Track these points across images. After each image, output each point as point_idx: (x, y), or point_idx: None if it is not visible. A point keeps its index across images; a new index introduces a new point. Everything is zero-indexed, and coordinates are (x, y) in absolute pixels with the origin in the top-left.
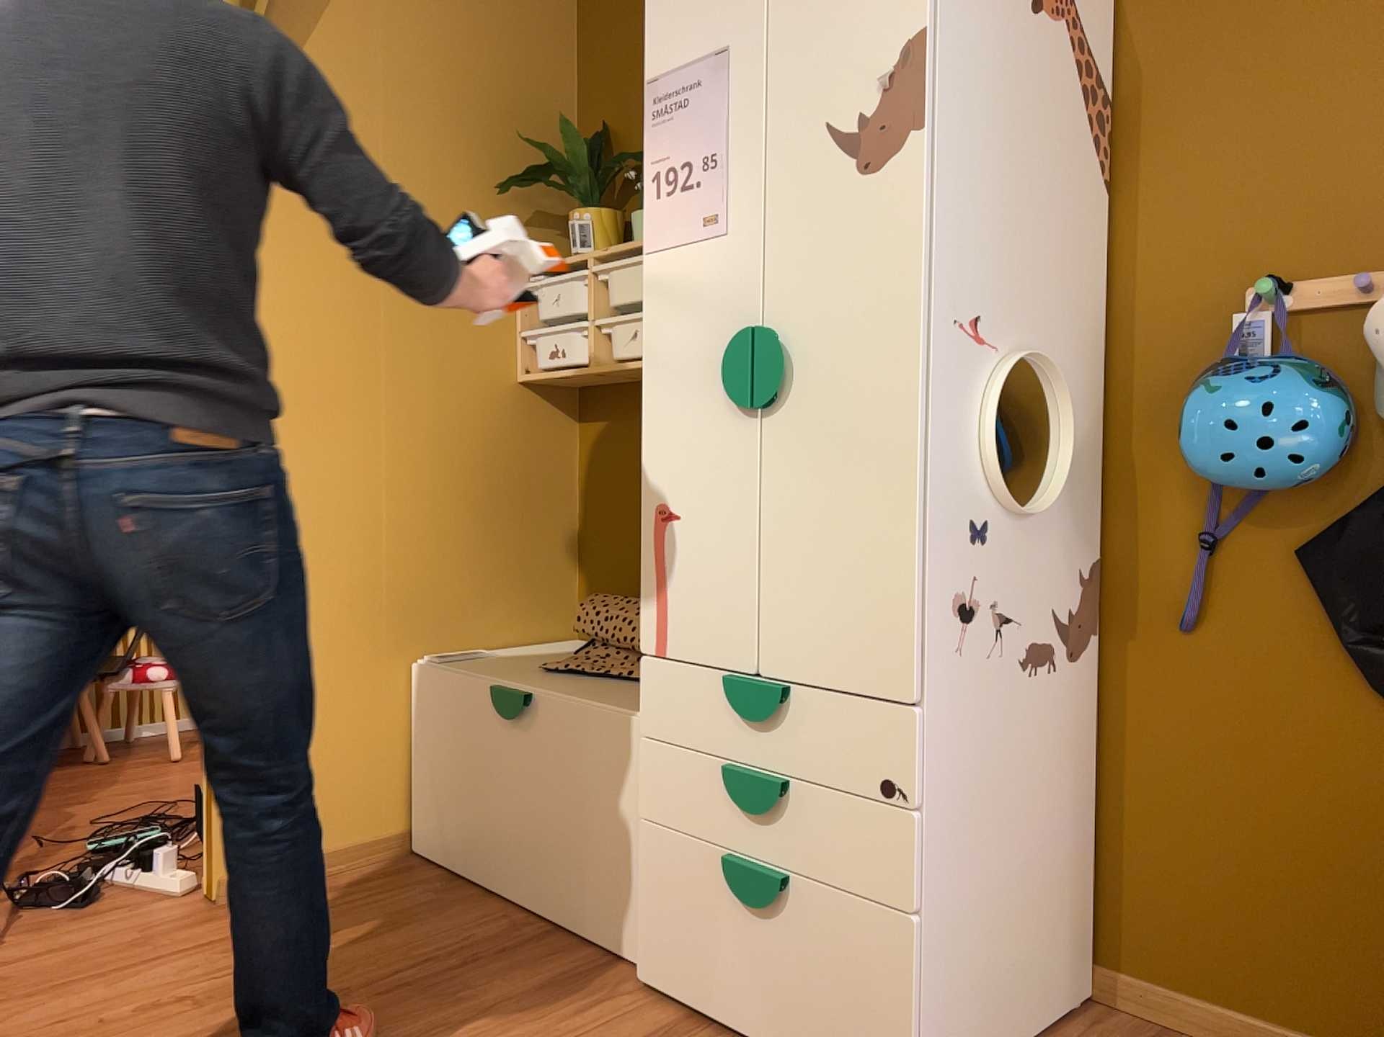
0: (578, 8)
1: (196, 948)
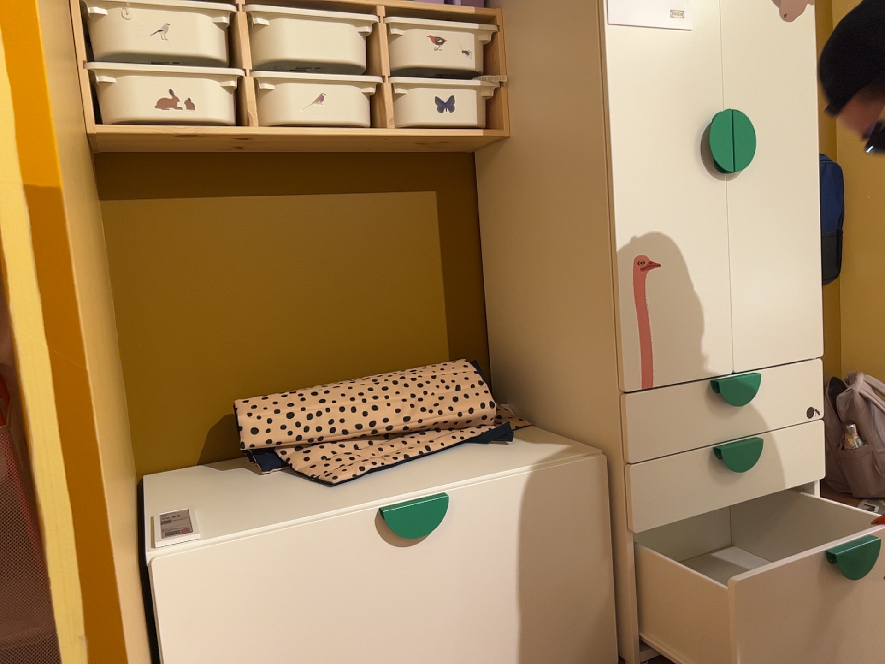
0: None
1: None
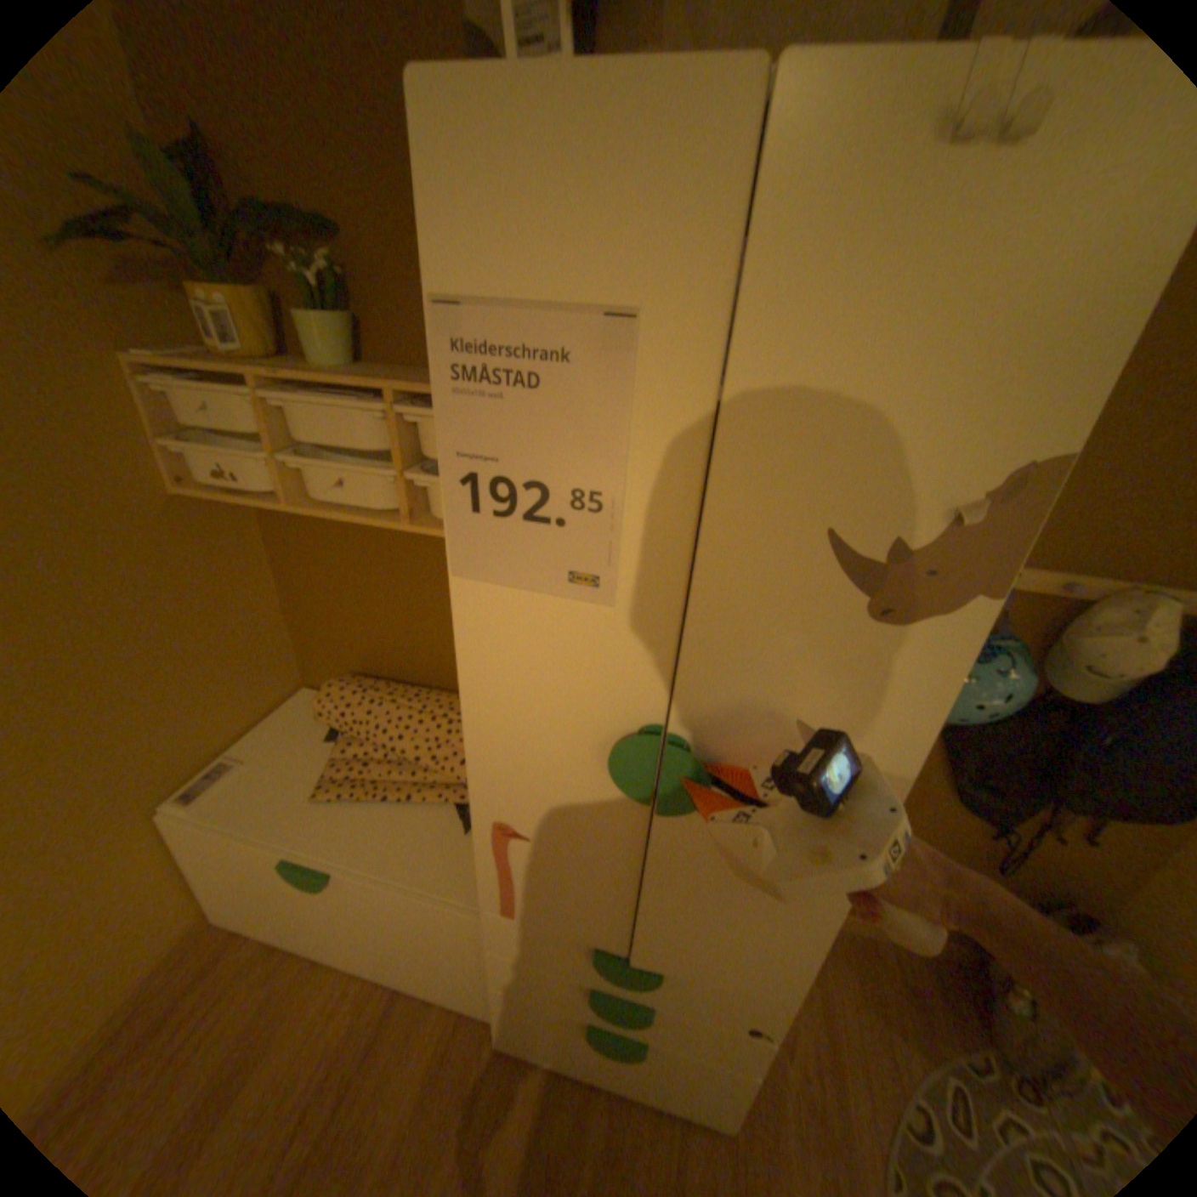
0: None
1: None
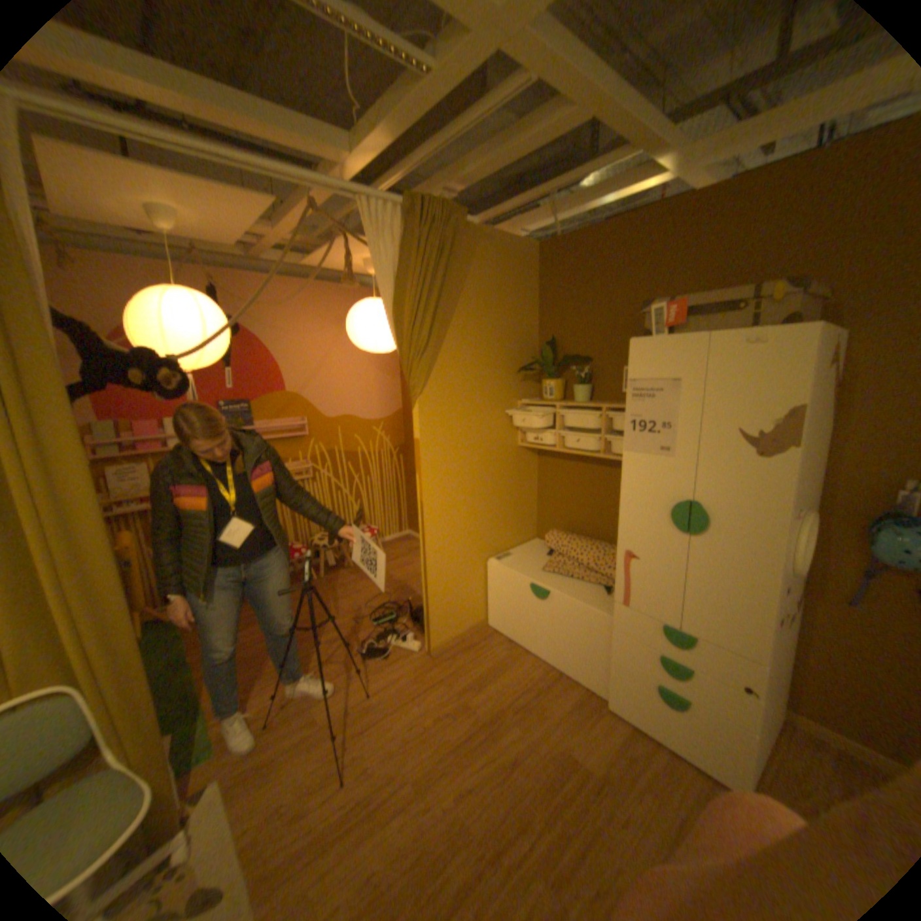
0: (539, 280)
1: (439, 684)
